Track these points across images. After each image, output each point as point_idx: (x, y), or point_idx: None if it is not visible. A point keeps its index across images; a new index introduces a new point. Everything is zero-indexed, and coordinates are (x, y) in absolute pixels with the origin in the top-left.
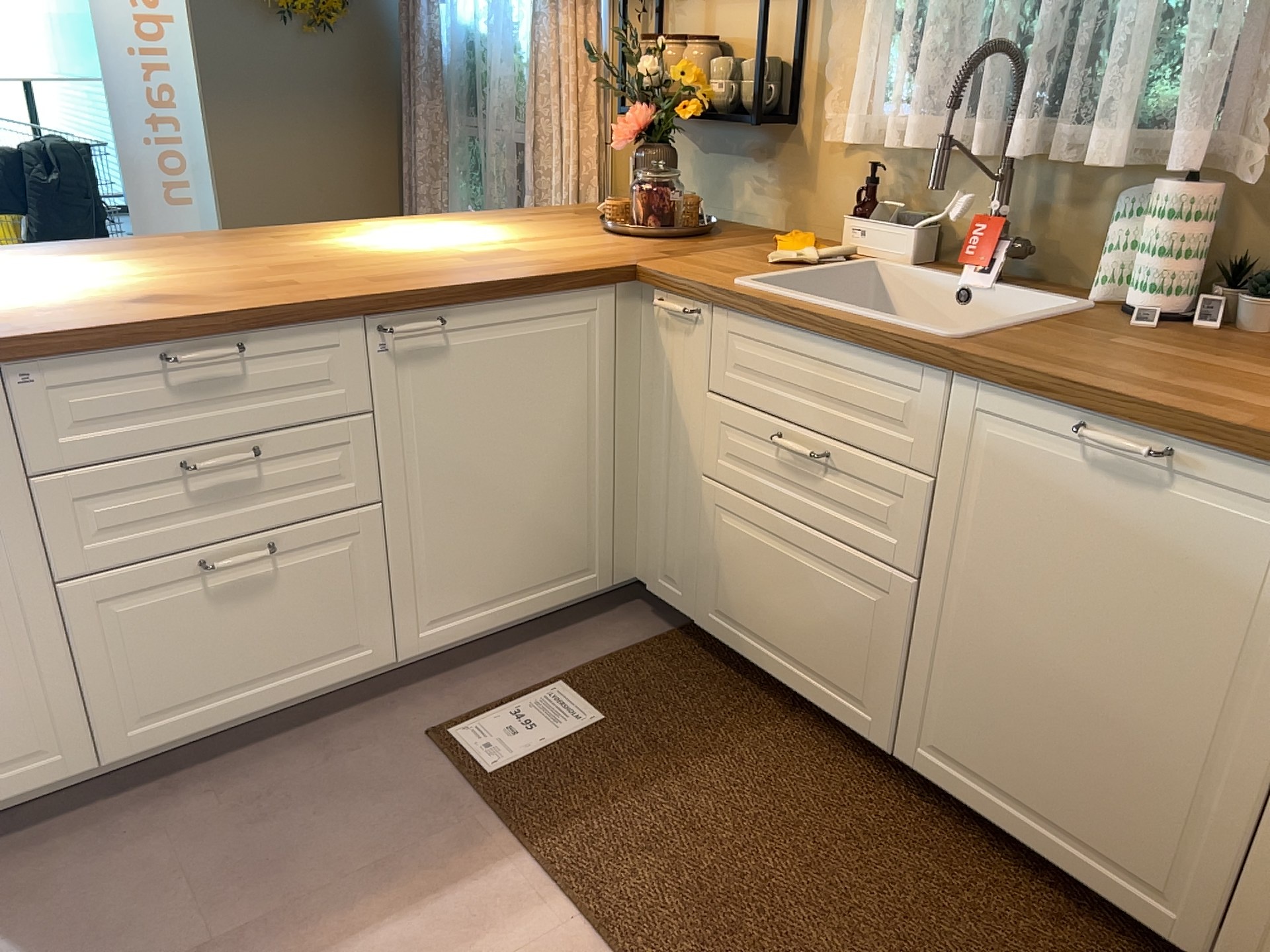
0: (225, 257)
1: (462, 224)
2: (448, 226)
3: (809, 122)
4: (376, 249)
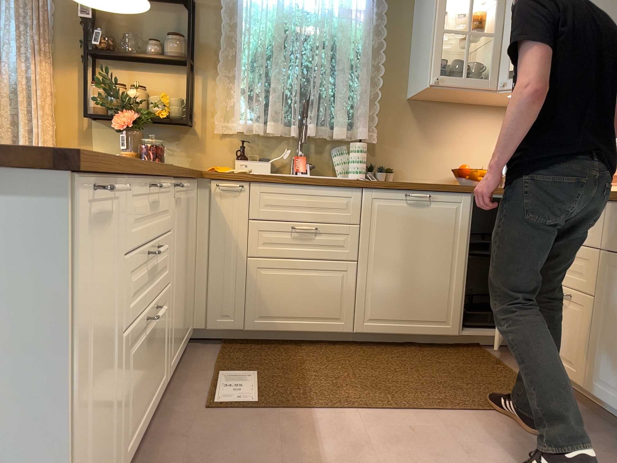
0: None
1: None
2: None
3: (201, 125)
4: None
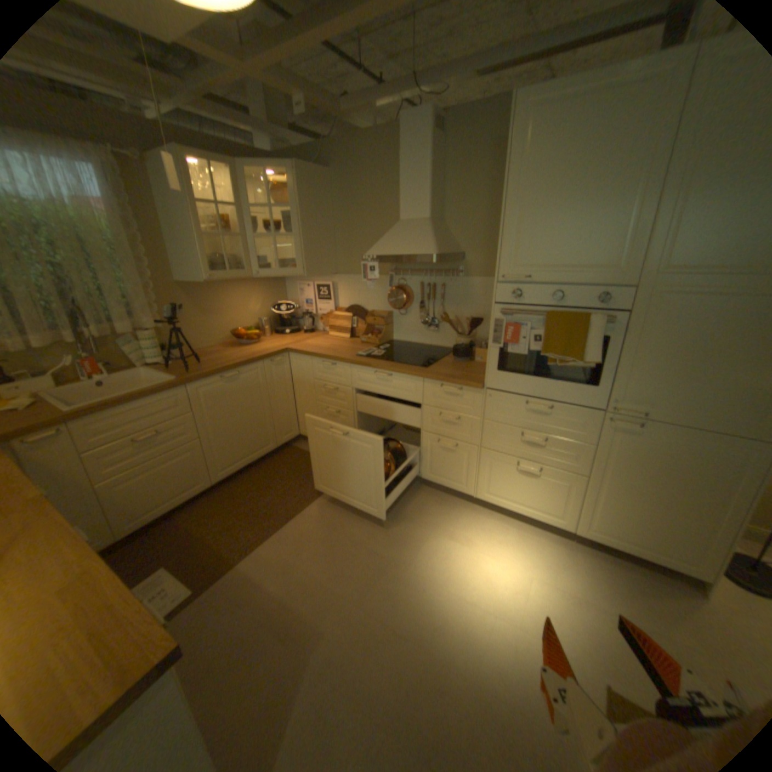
0: None
1: None
2: None
3: None
4: None
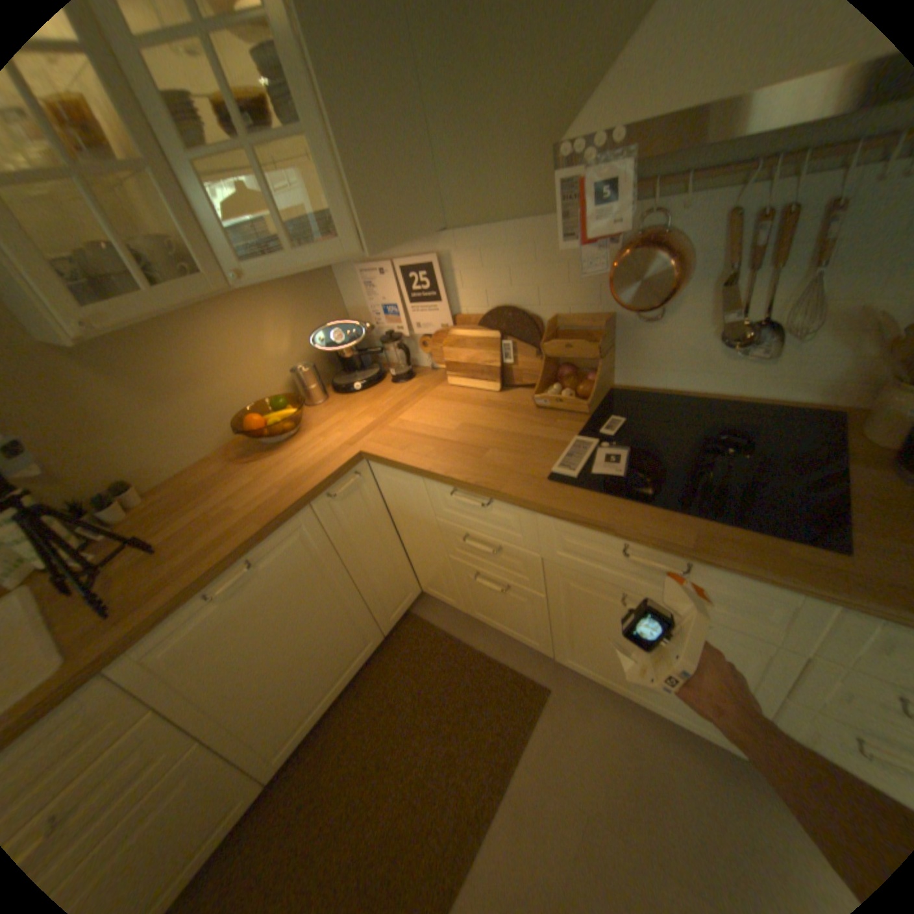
0: None
1: None
2: None
3: None
4: None
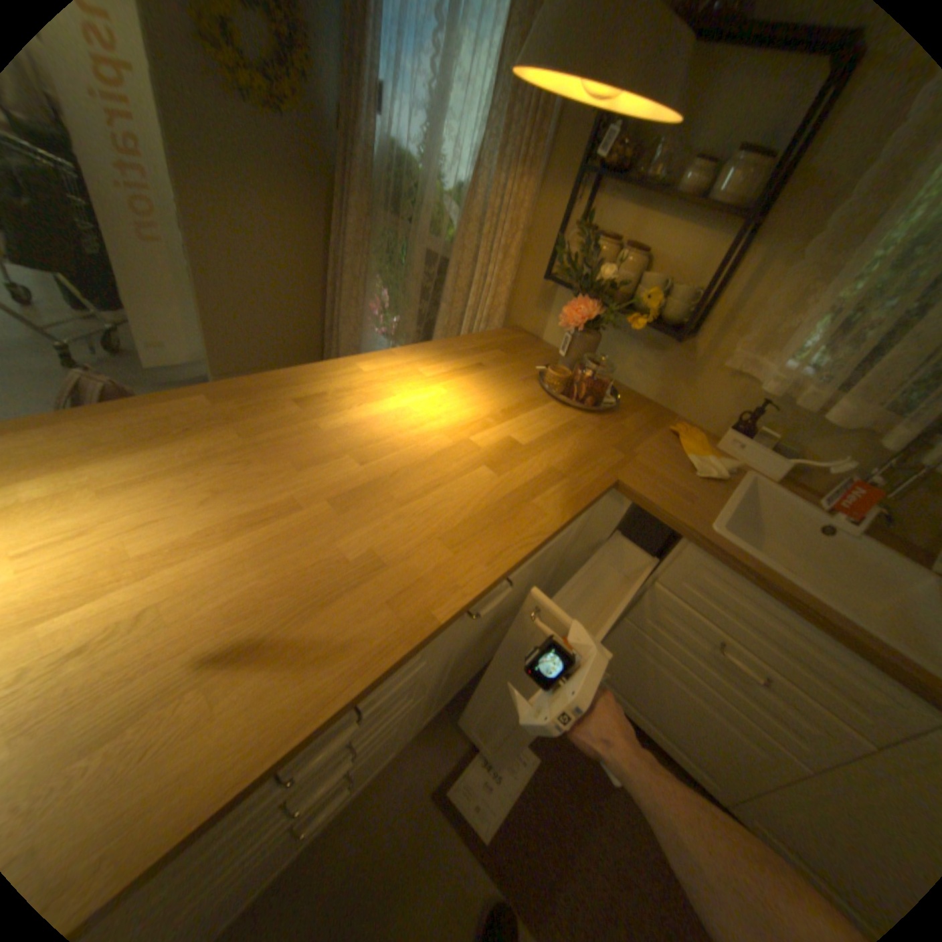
0: (266, 462)
1: (438, 371)
2: (430, 375)
3: (710, 339)
4: (403, 437)
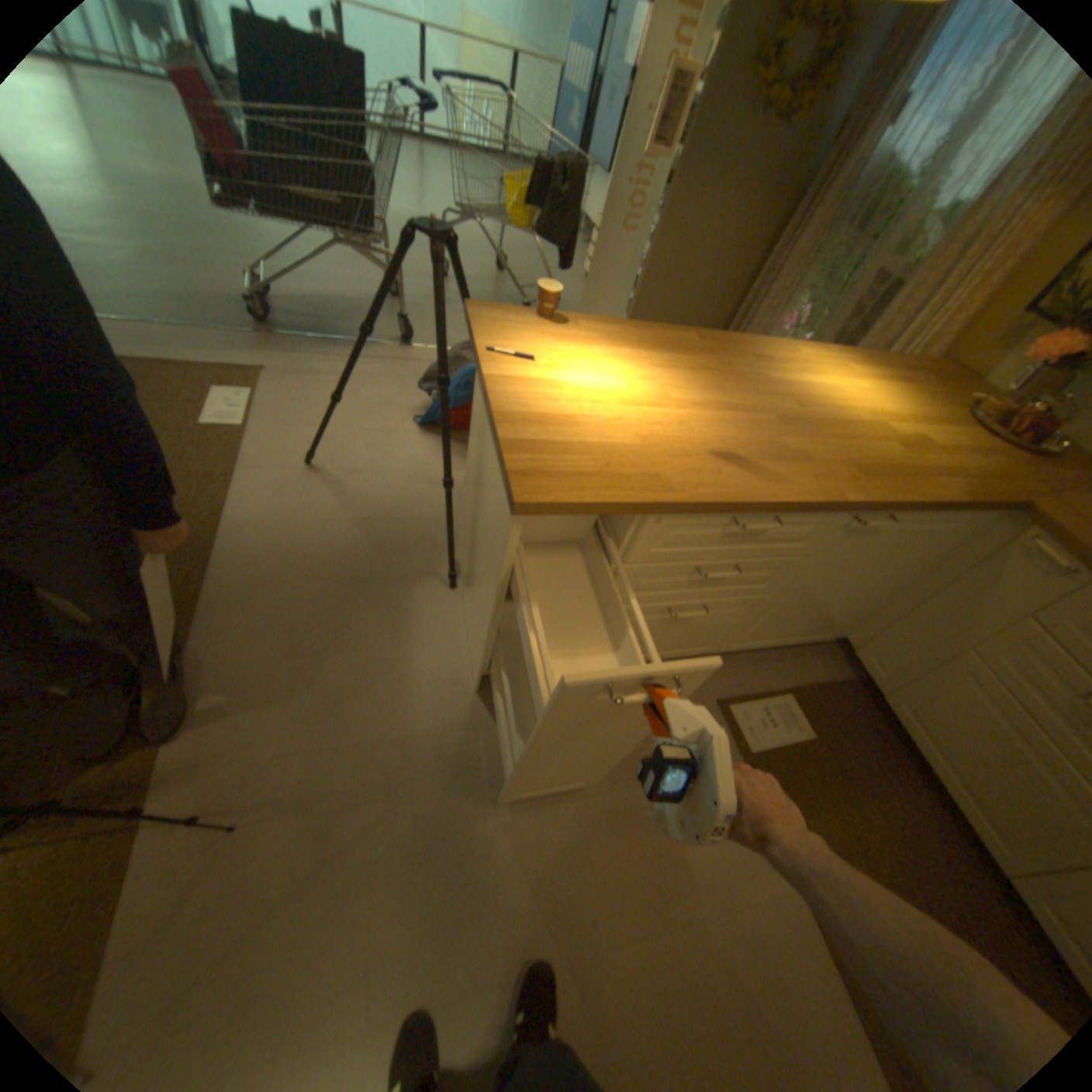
0: (737, 383)
1: (868, 372)
2: (860, 372)
3: None
4: (832, 403)
